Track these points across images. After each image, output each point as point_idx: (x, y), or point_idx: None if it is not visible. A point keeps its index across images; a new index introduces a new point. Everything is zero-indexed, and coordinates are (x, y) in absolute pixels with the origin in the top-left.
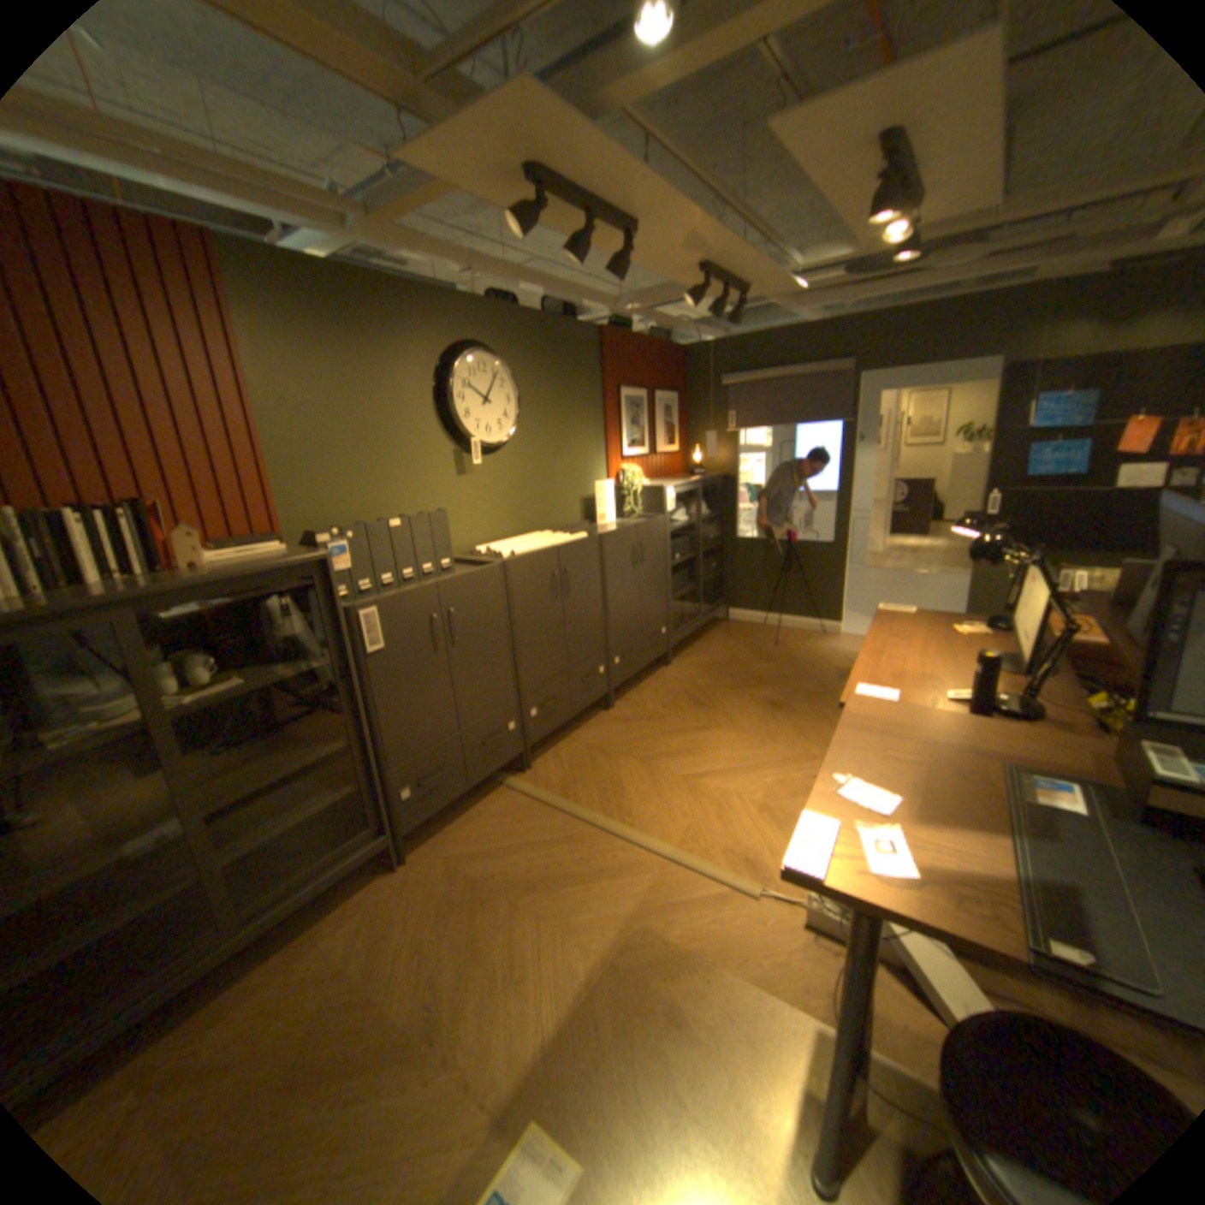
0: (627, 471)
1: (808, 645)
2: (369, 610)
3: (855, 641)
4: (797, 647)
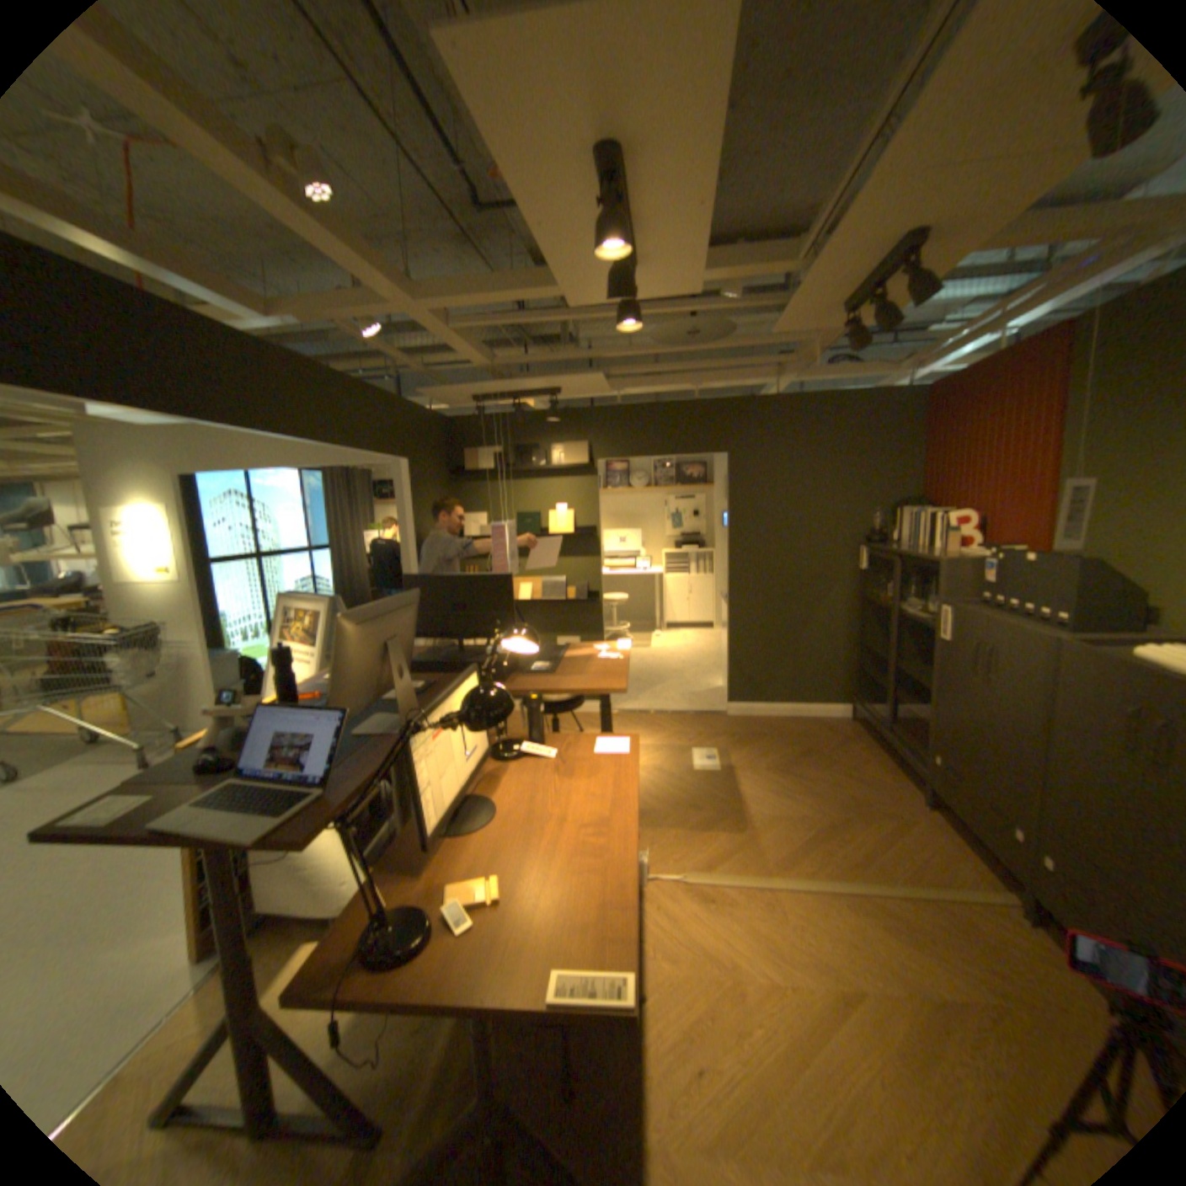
0: None
1: None
2: (948, 608)
3: None
4: None
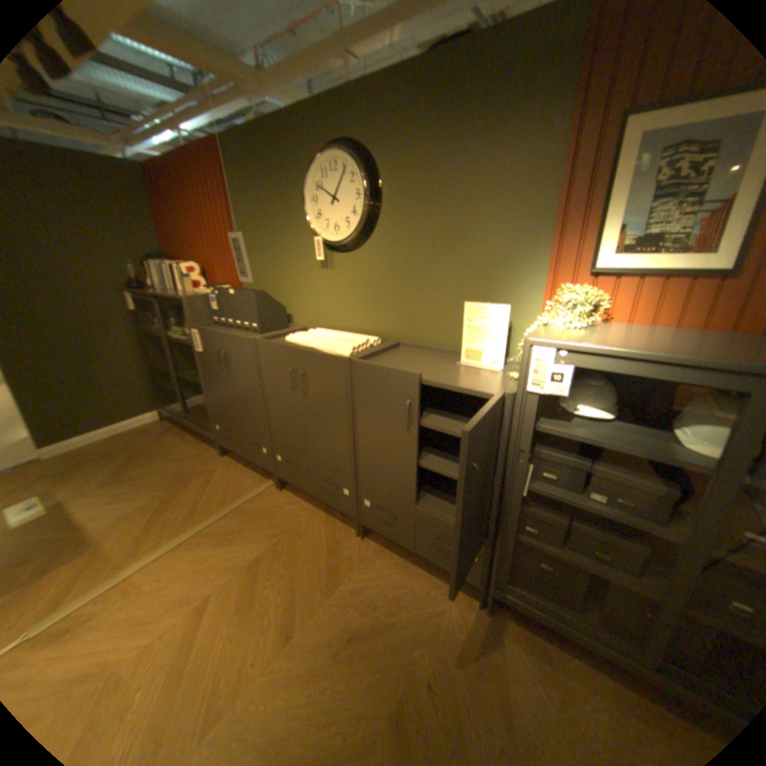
0: (558, 296)
1: None
2: (193, 330)
3: None
4: None
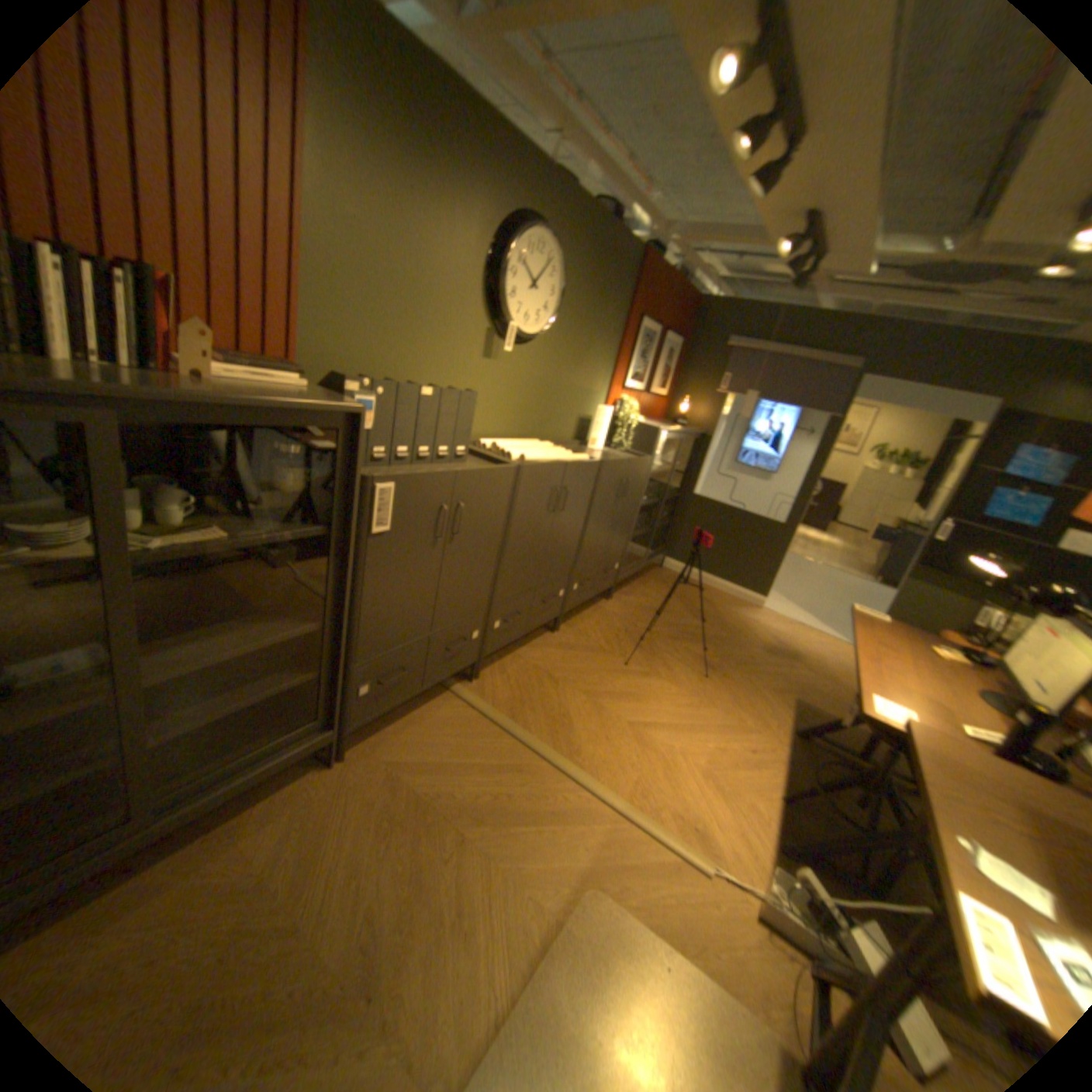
0: (625, 402)
1: (734, 610)
2: (384, 485)
3: (774, 617)
4: (724, 609)
